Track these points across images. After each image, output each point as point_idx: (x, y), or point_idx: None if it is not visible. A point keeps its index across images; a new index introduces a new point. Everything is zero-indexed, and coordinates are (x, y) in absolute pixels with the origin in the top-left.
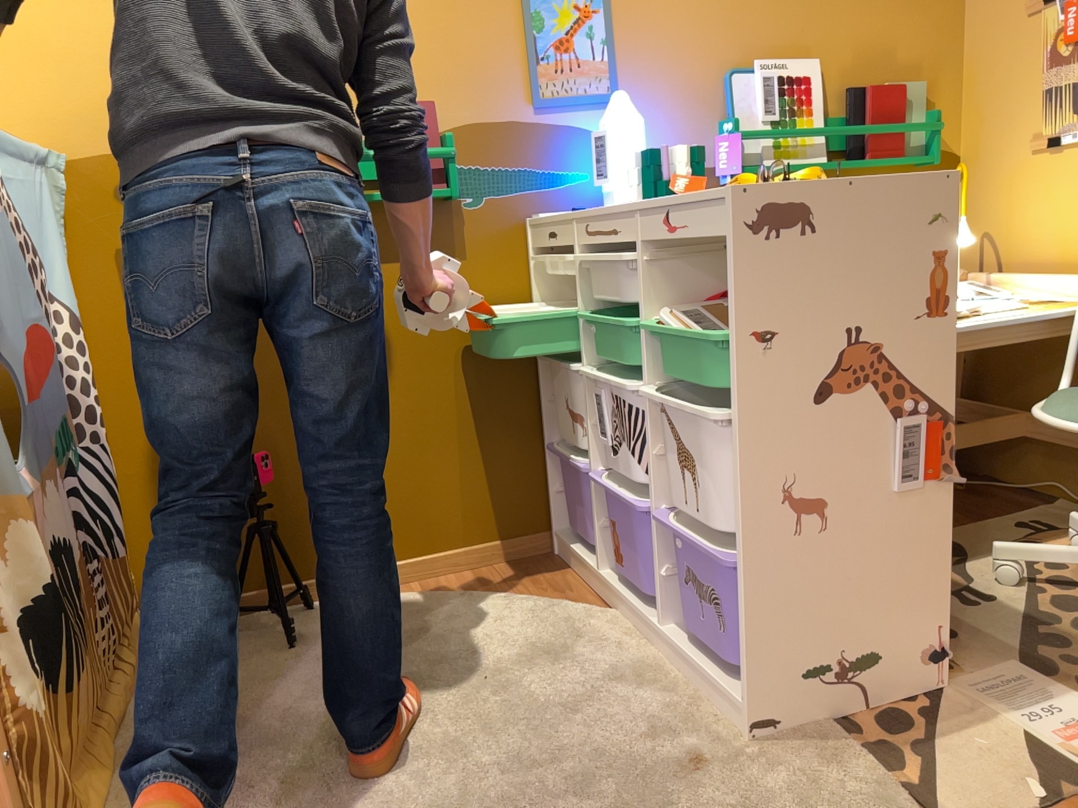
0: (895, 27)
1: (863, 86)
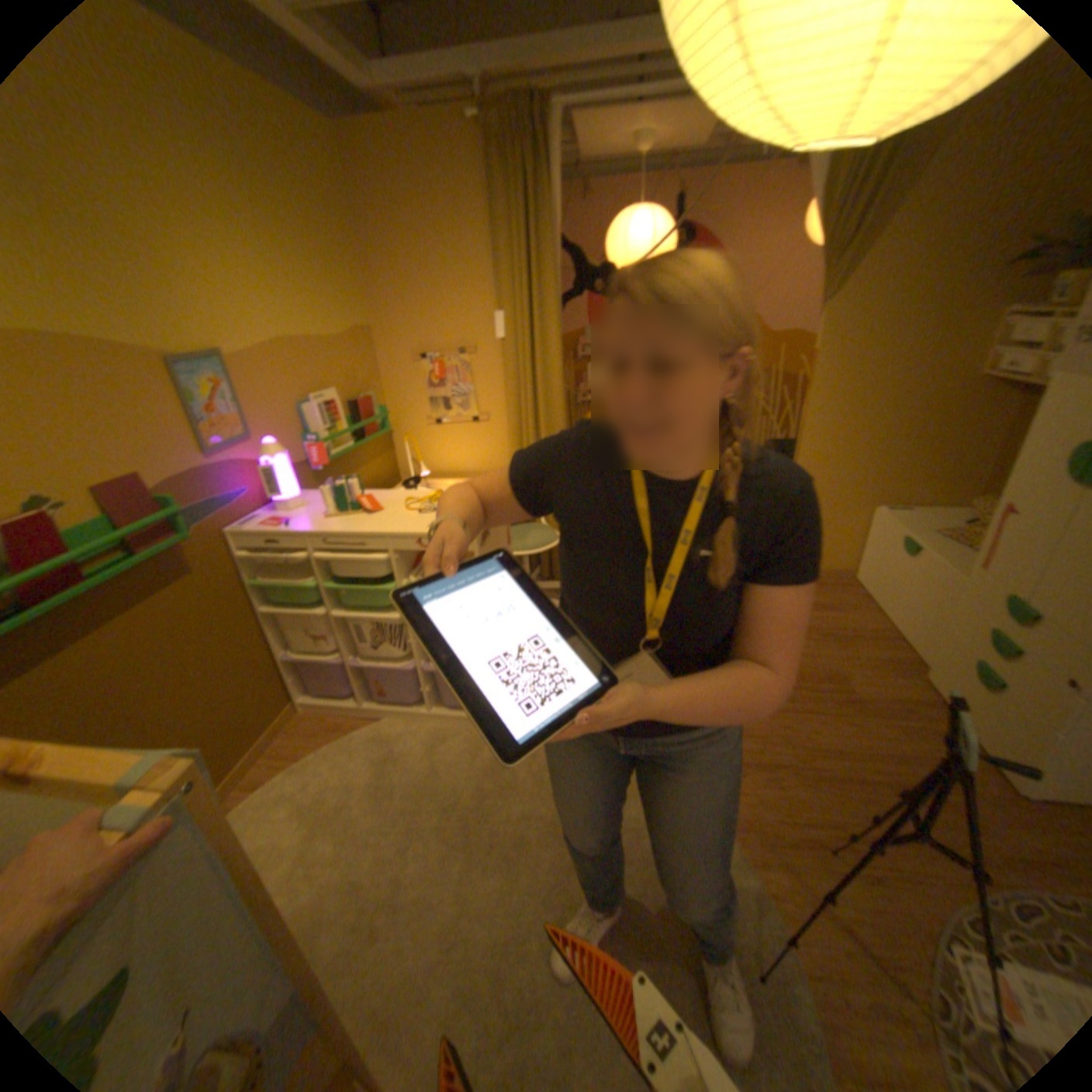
0: (356, 363)
1: (357, 400)
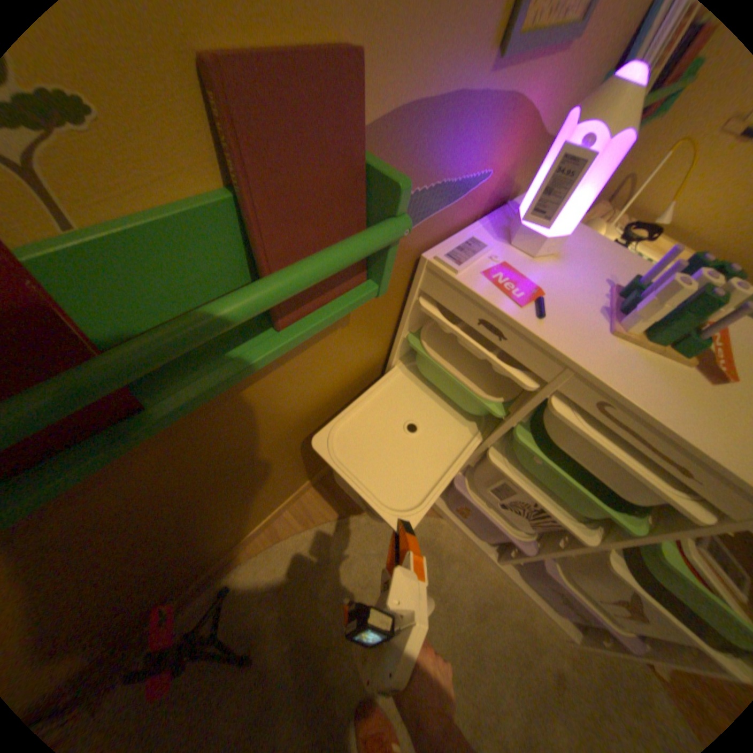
0: None
1: None
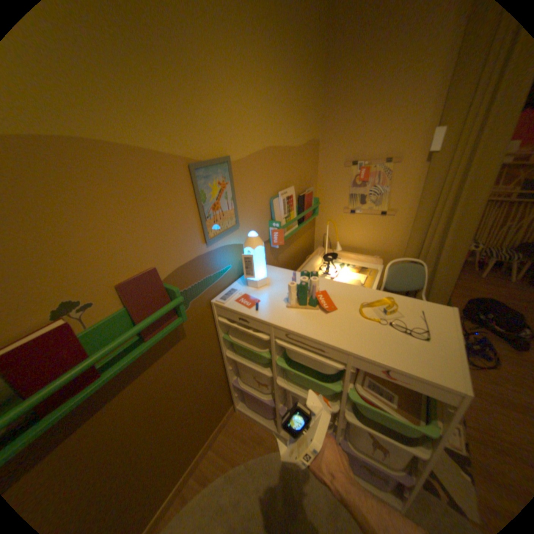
0: (307, 166)
1: (304, 194)
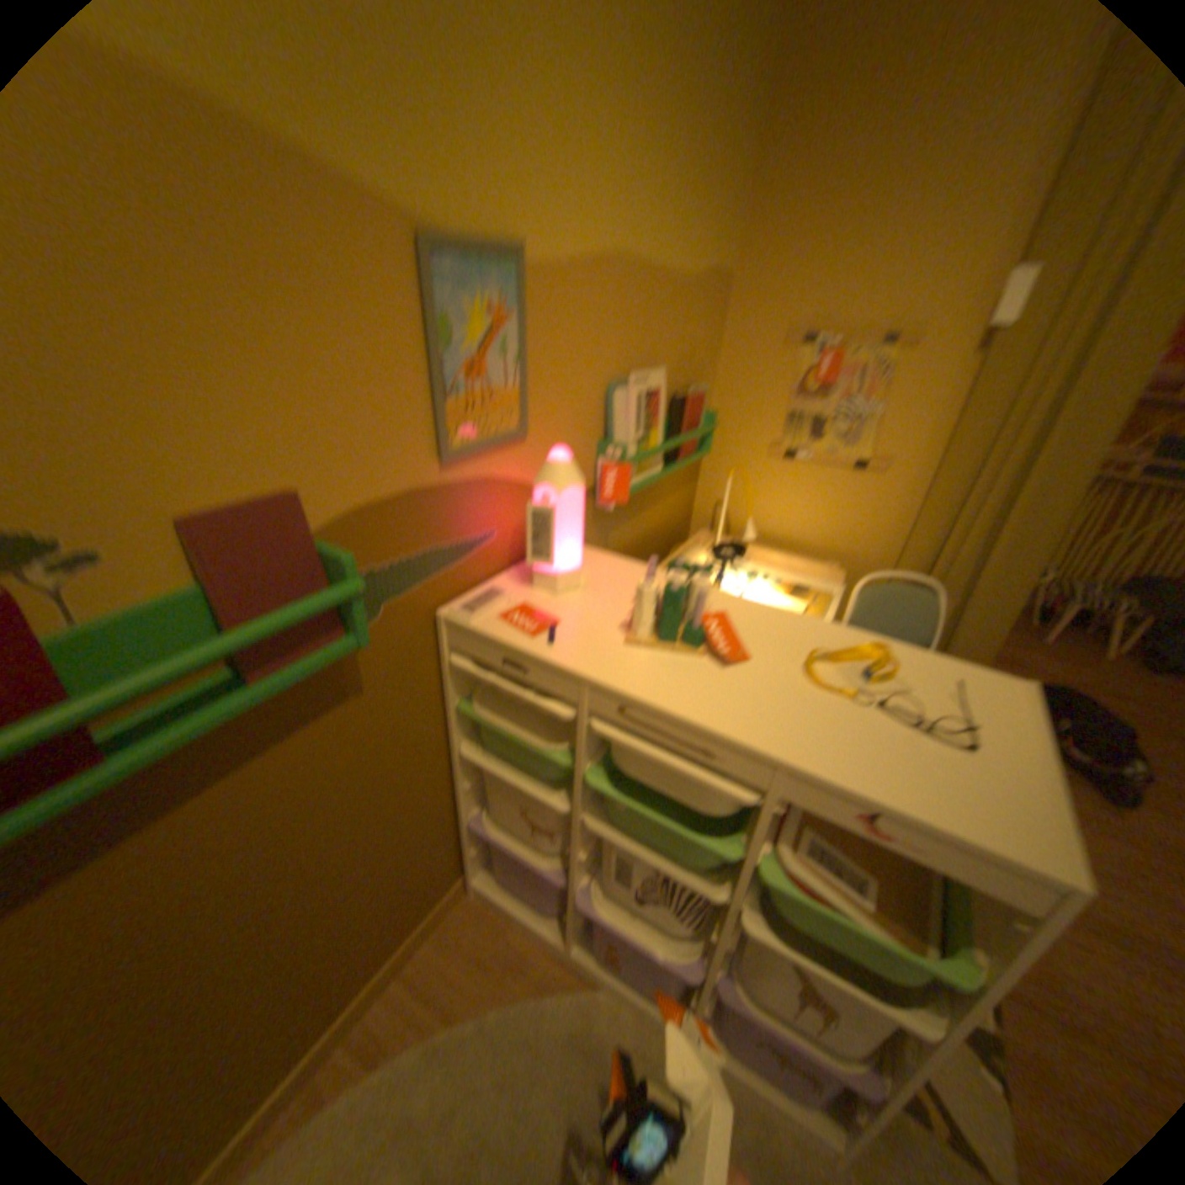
0: (701, 328)
1: (688, 393)
